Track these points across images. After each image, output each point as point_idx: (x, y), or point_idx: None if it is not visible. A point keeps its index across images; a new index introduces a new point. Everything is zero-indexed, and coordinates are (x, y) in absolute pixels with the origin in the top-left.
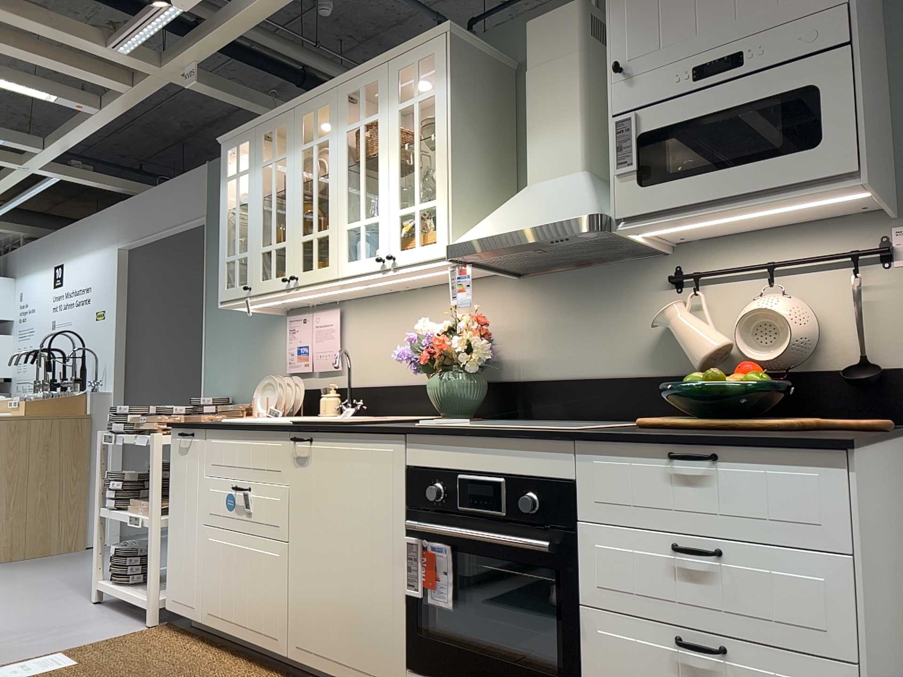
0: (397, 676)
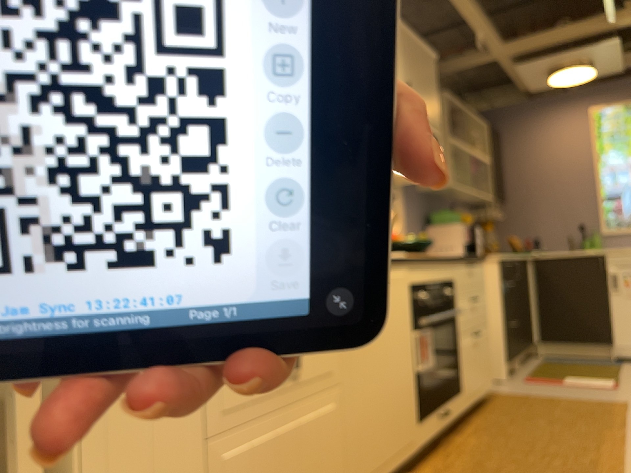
0: (416, 433)
